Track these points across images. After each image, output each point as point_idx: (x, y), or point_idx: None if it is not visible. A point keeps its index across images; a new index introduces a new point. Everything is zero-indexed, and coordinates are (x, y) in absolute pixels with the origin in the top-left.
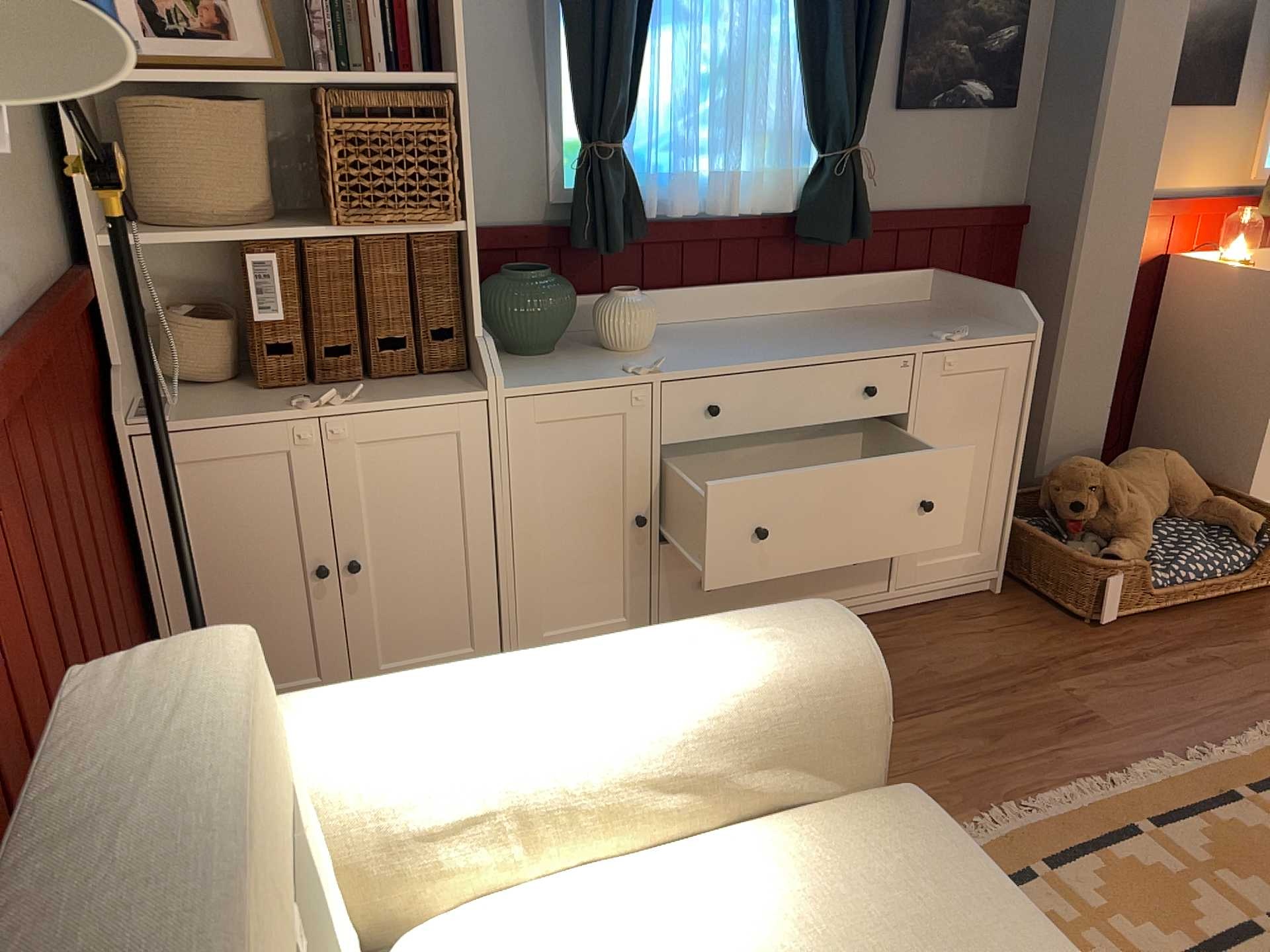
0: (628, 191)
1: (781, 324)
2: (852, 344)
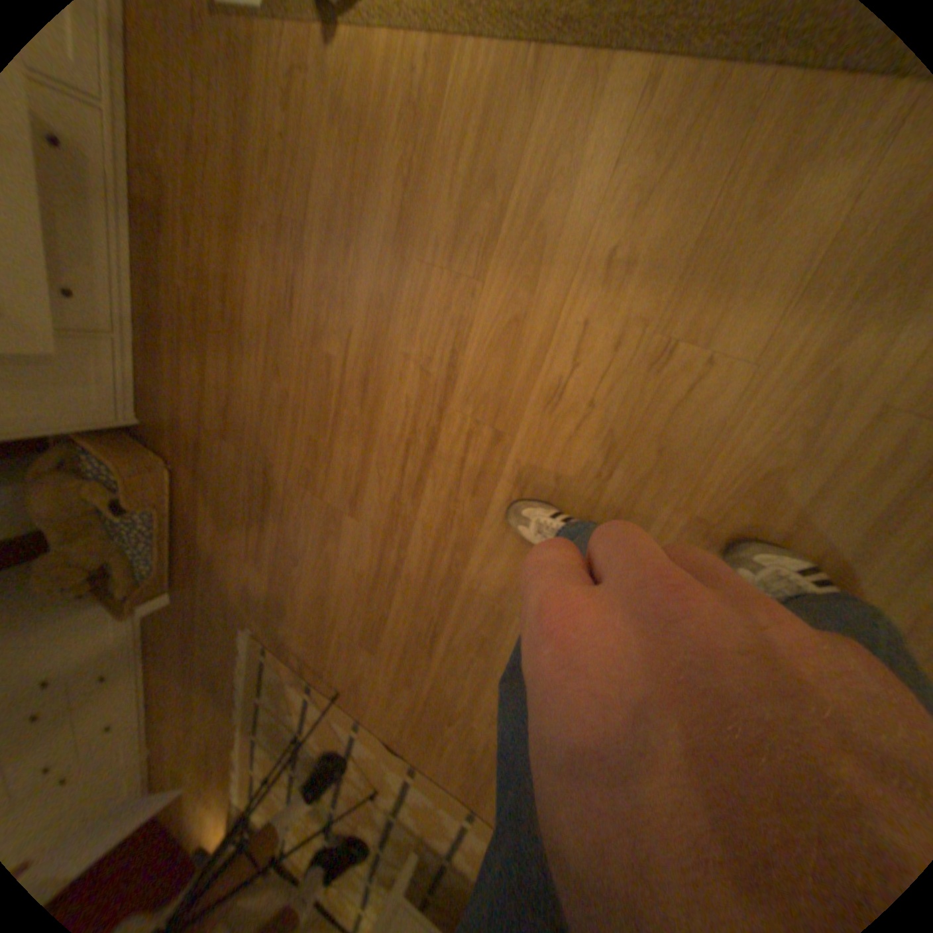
0: None
1: None
2: None
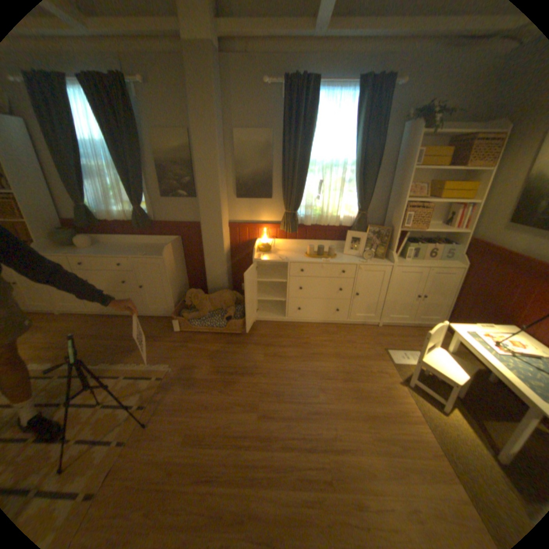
0: (83, 214)
1: (128, 246)
2: (120, 253)
